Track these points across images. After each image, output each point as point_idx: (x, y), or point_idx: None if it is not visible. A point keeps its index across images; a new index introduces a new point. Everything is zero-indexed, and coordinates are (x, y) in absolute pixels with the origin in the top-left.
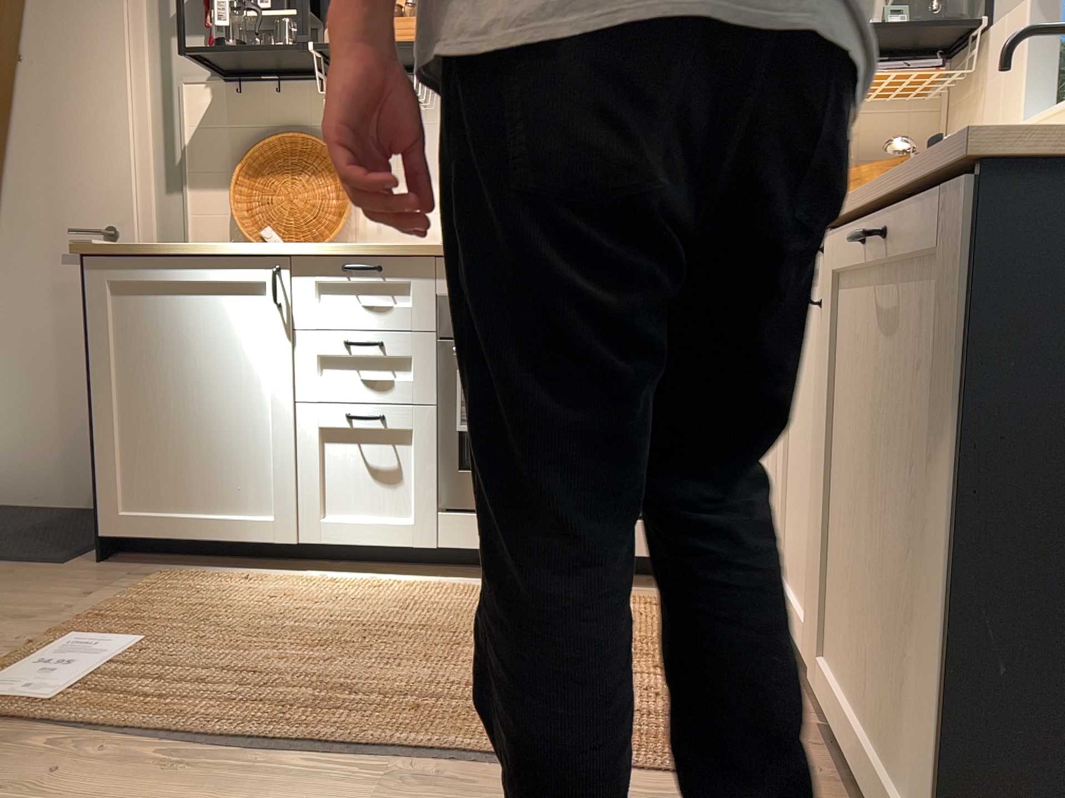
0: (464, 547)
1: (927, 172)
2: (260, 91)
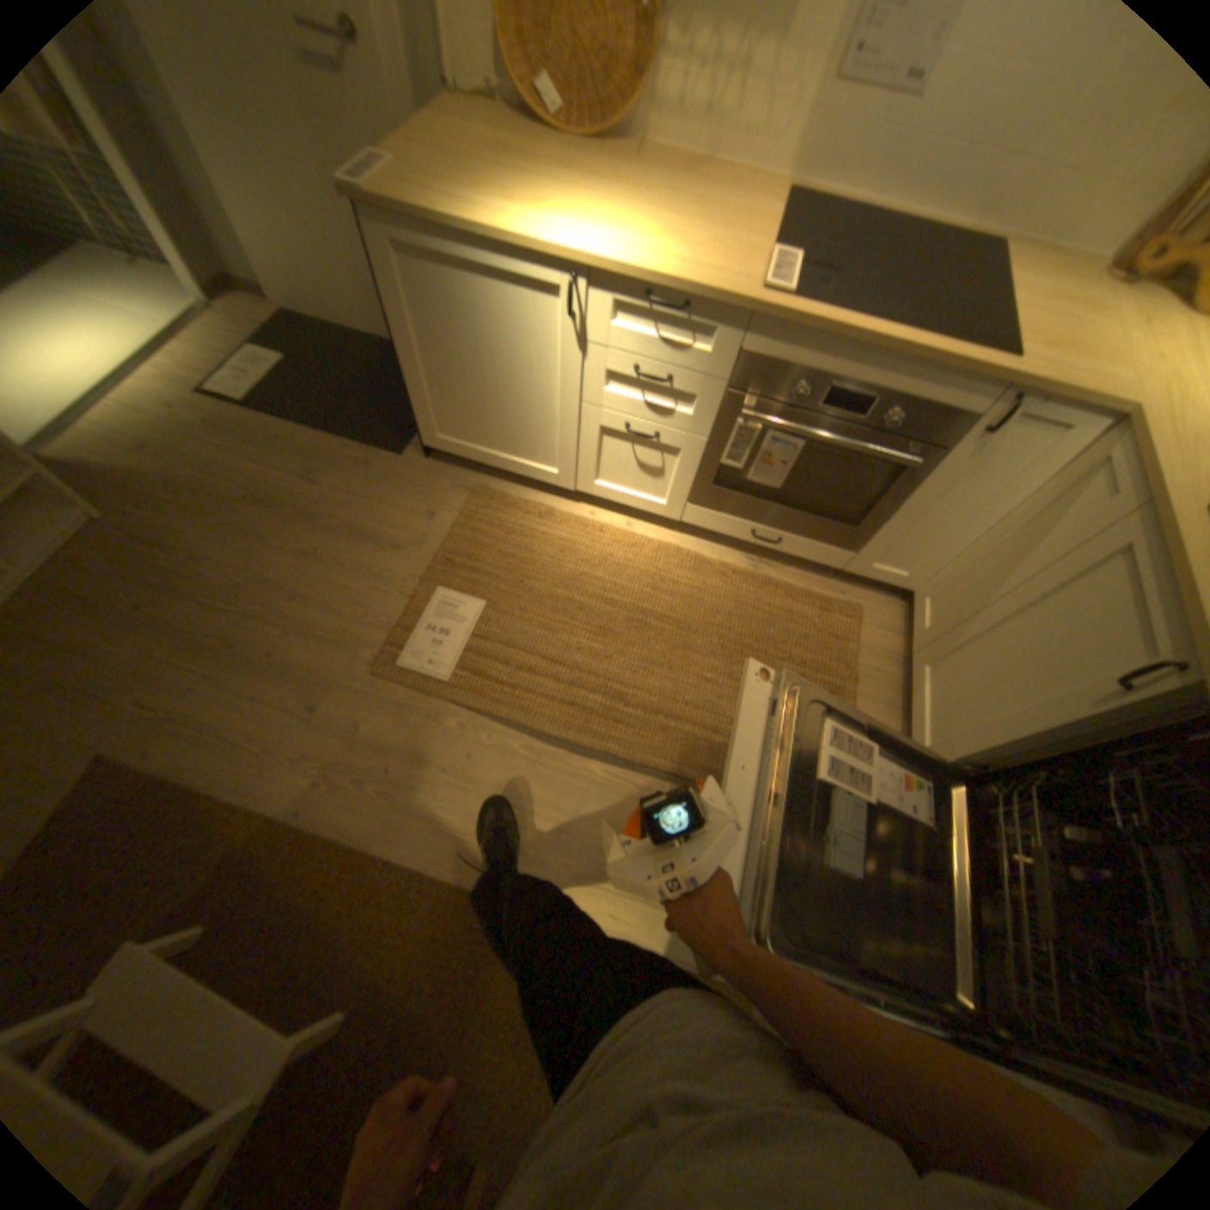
0: (700, 526)
1: None
2: None
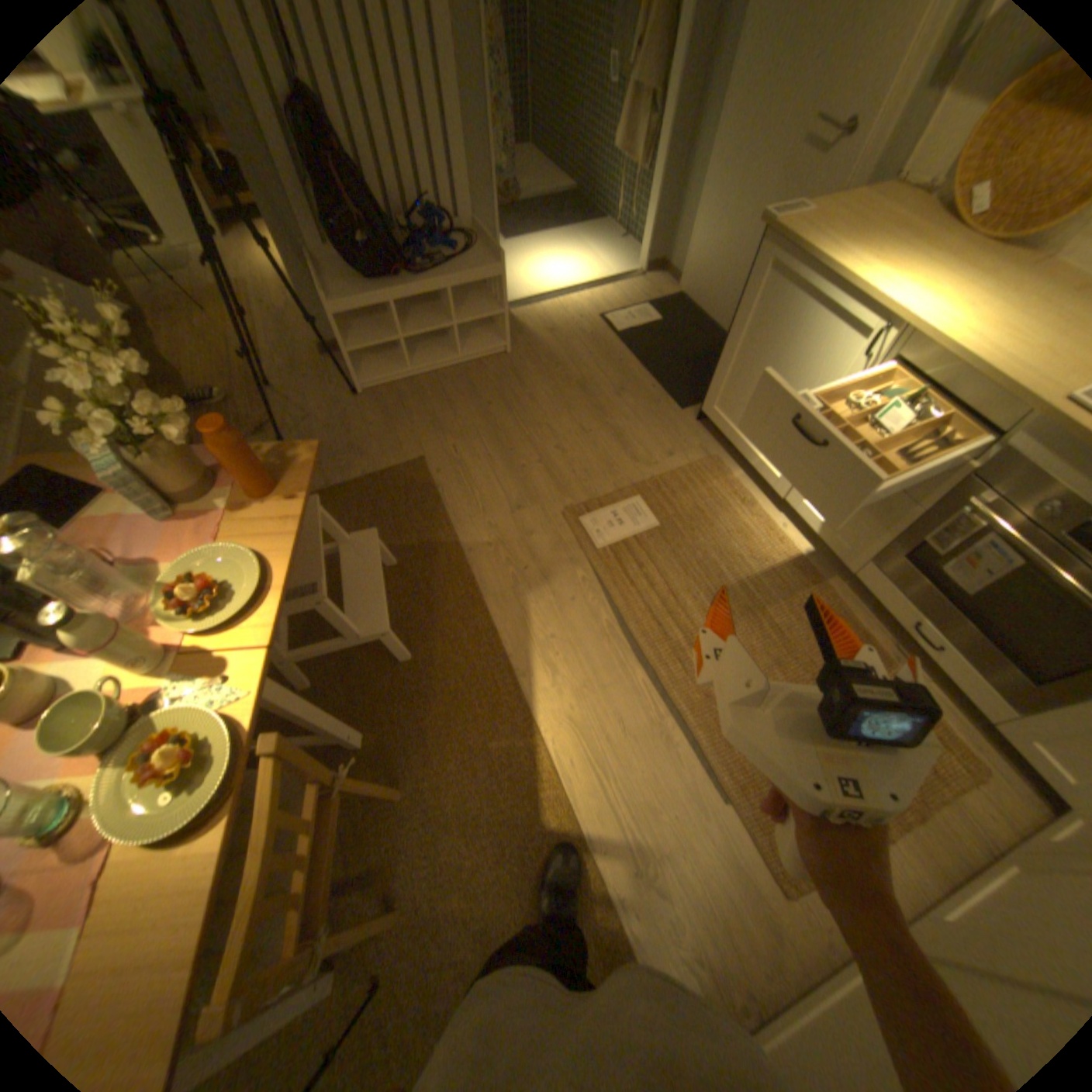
0: (871, 590)
1: None
2: None
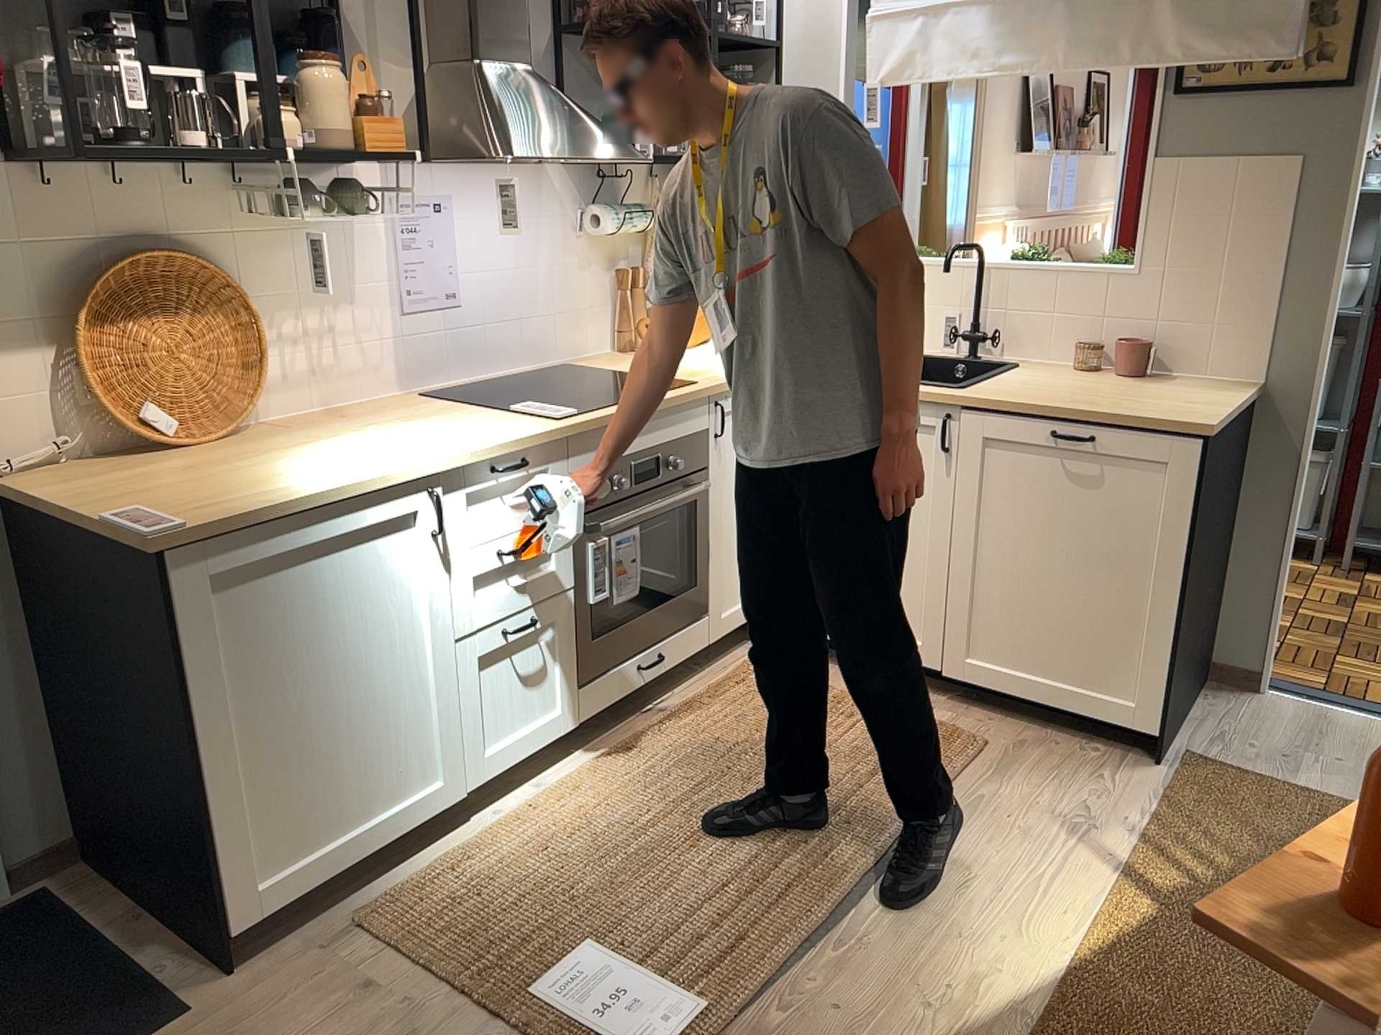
0: (598, 710)
1: (1135, 417)
2: (76, 180)
